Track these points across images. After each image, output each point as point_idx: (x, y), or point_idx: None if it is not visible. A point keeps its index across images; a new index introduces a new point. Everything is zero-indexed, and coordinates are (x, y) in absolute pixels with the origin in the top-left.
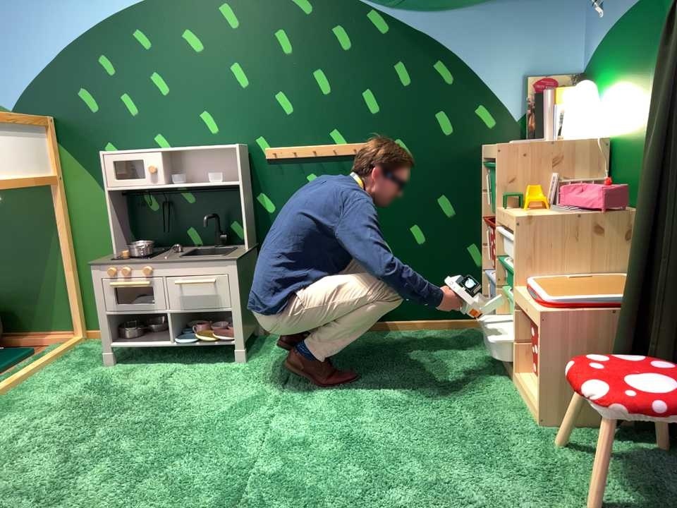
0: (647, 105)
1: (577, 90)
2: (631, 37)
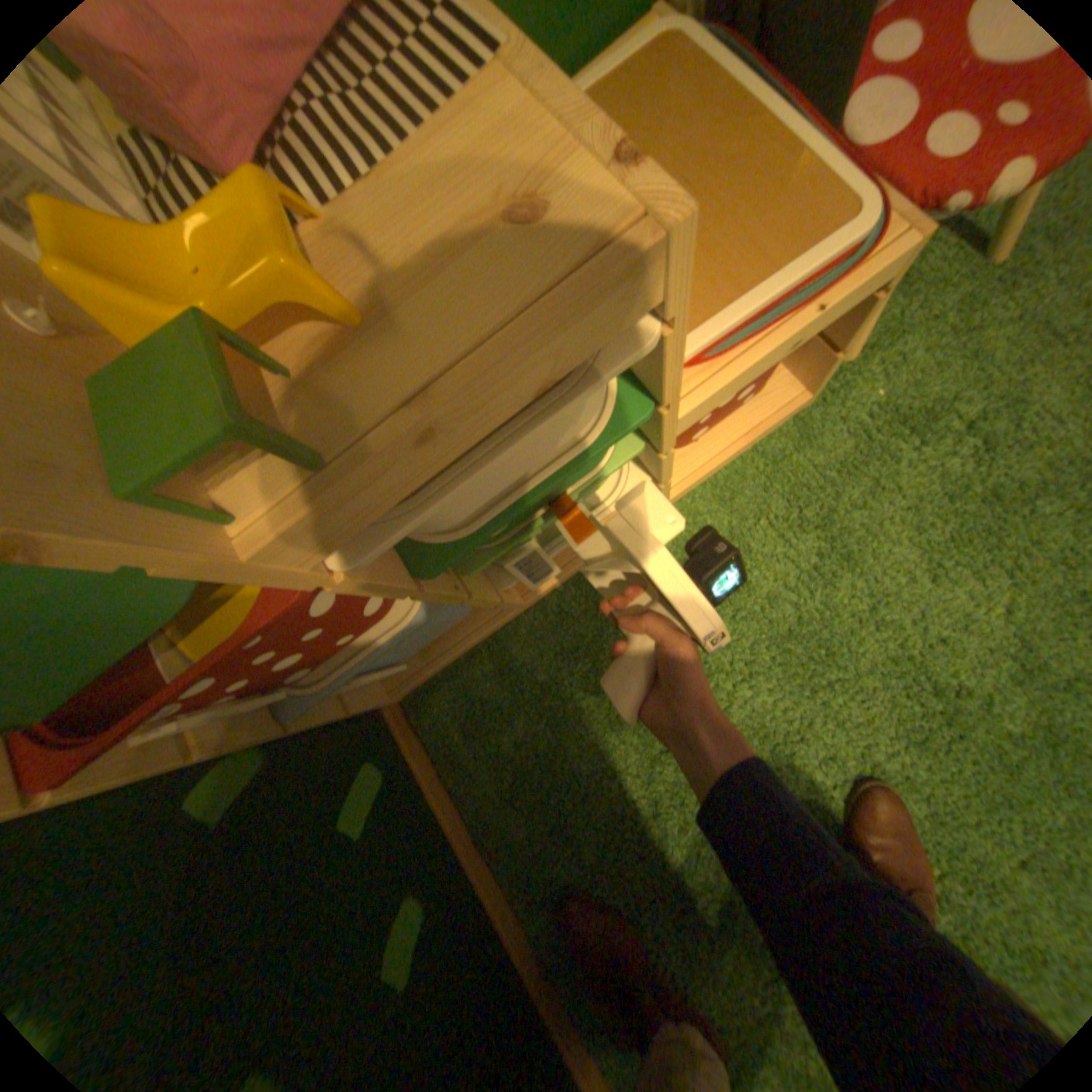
0: None
1: None
2: None
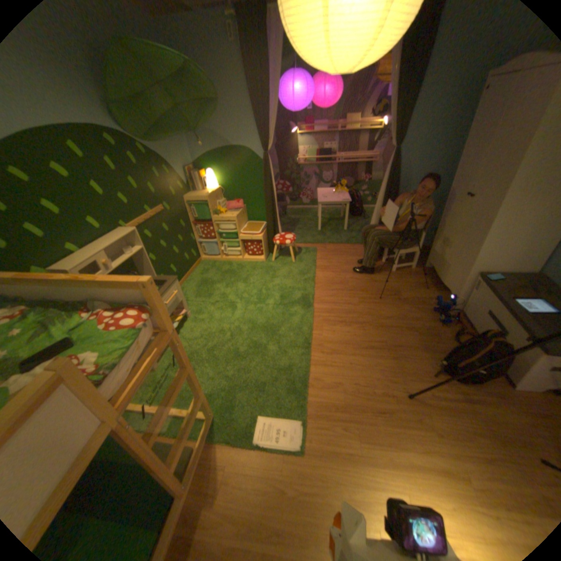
0: (237, 178)
1: (208, 173)
2: (223, 157)
